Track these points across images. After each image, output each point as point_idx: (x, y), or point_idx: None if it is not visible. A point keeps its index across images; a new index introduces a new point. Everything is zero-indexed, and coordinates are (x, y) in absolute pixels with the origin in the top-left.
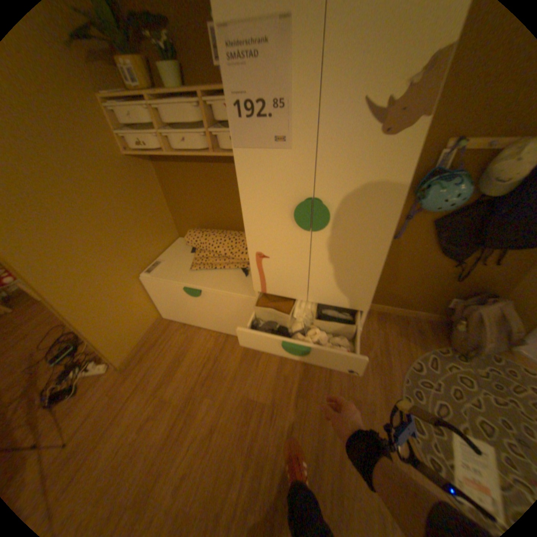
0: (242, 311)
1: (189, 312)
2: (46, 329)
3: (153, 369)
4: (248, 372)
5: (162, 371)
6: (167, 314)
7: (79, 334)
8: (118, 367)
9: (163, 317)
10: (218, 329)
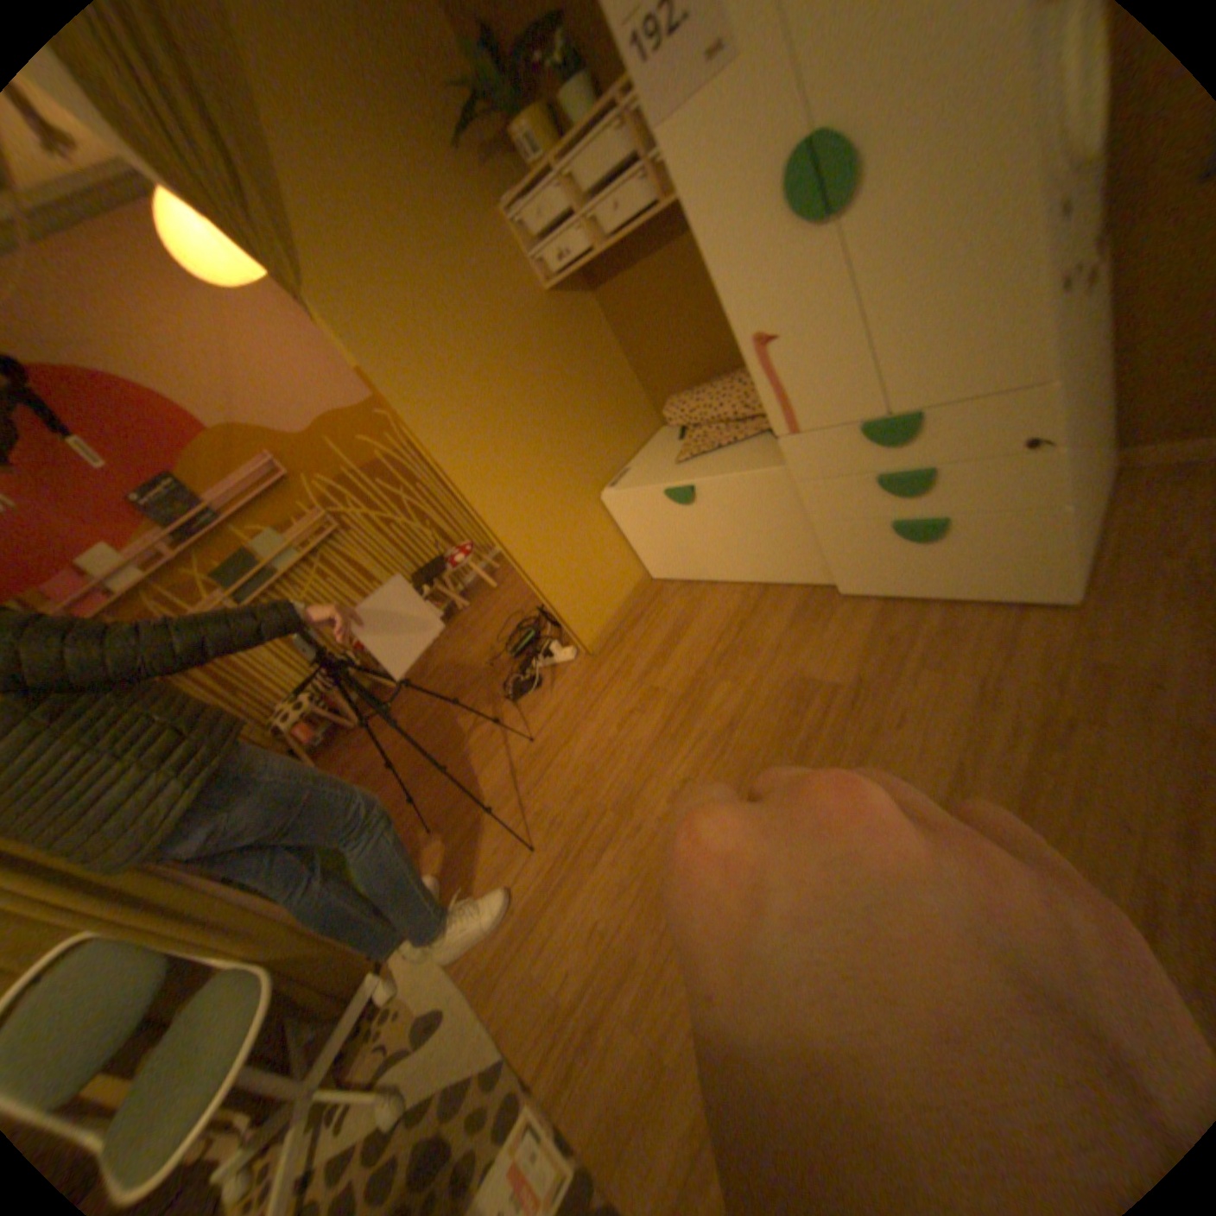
0: (776, 510)
1: (687, 548)
2: (503, 618)
3: (638, 648)
4: (806, 635)
5: (651, 649)
6: (655, 566)
7: (527, 581)
8: (589, 648)
9: (652, 577)
10: (746, 575)
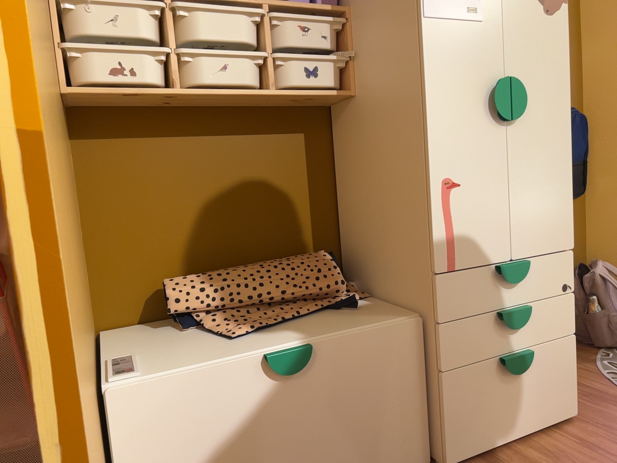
0: (395, 373)
1: None
2: None
3: None
4: None
5: None
6: None
7: None
8: None
9: None
10: None
